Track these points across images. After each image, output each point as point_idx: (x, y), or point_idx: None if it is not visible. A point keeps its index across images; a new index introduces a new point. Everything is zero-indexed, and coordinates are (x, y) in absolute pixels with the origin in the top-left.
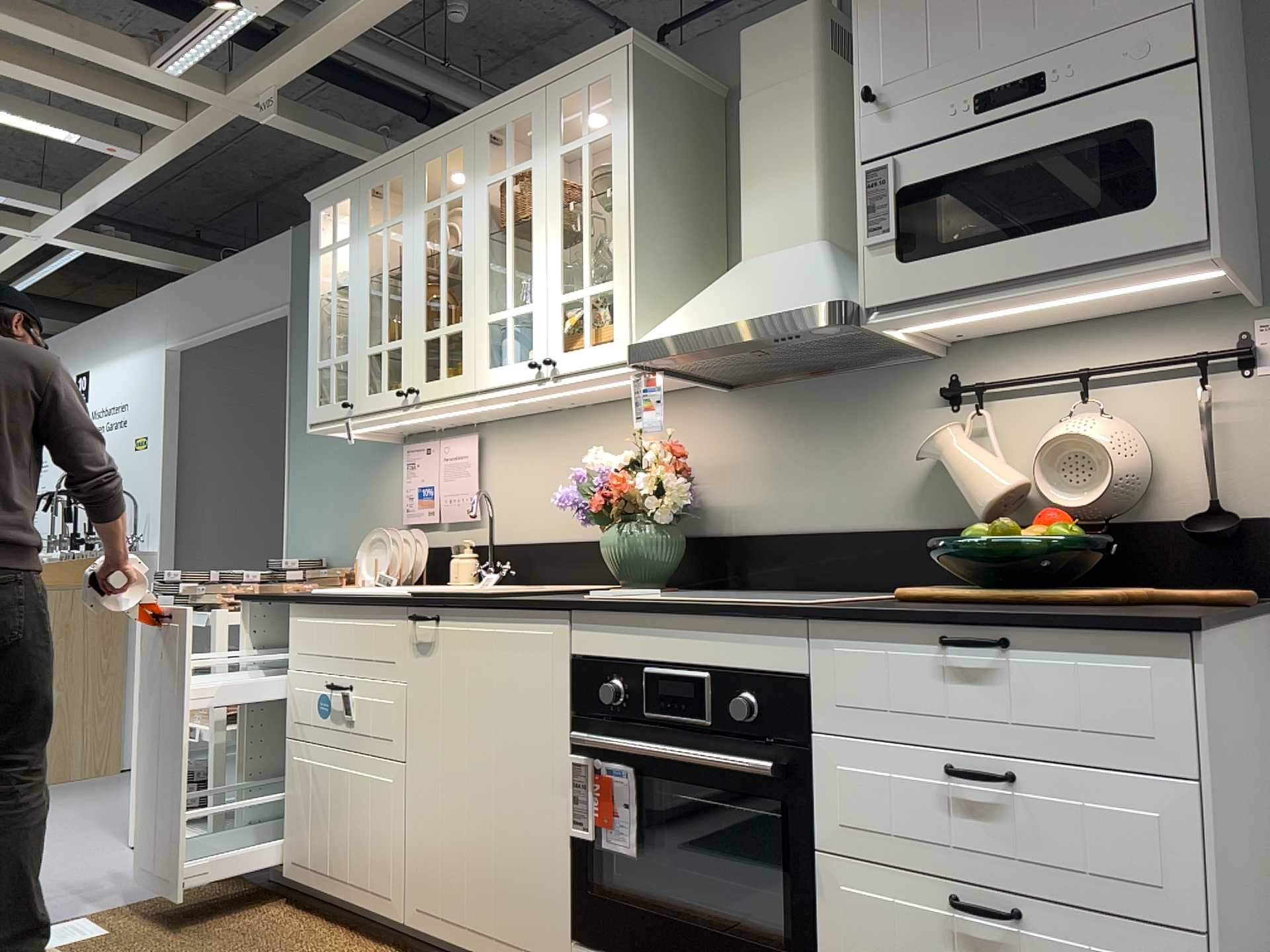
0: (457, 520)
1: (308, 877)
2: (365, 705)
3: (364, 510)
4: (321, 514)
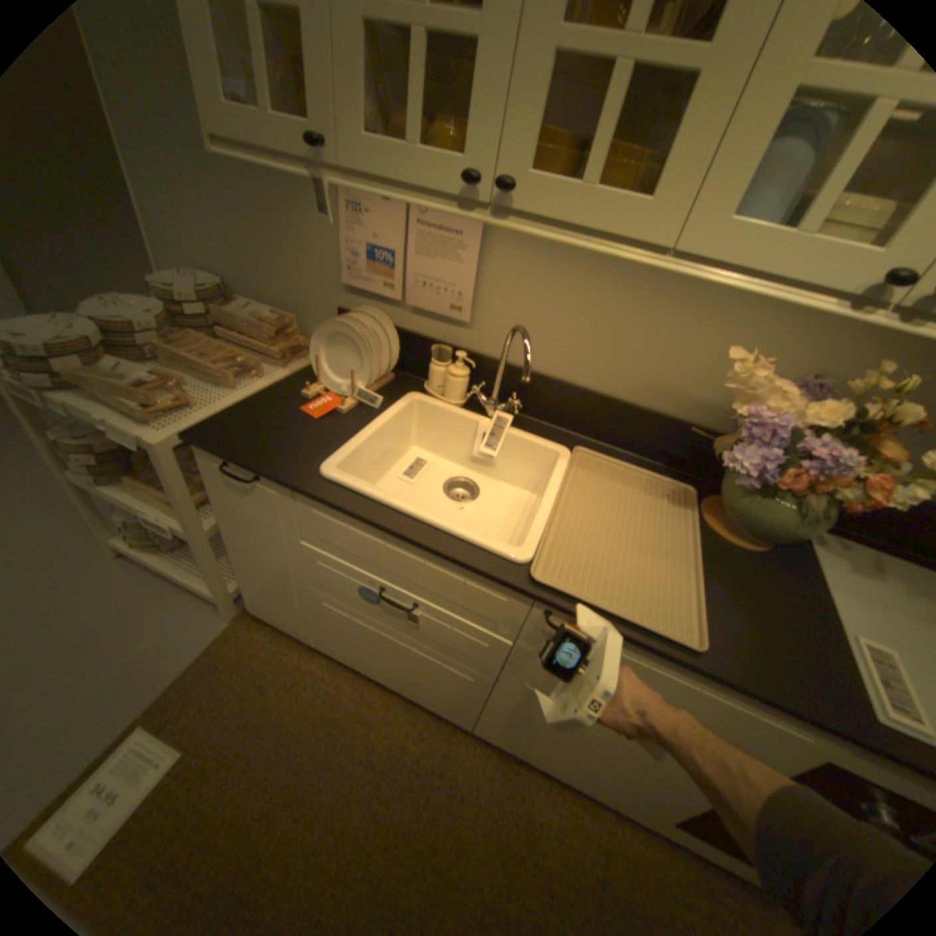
0: (433, 310)
1: (351, 665)
2: (441, 628)
3: (271, 237)
4: (194, 214)
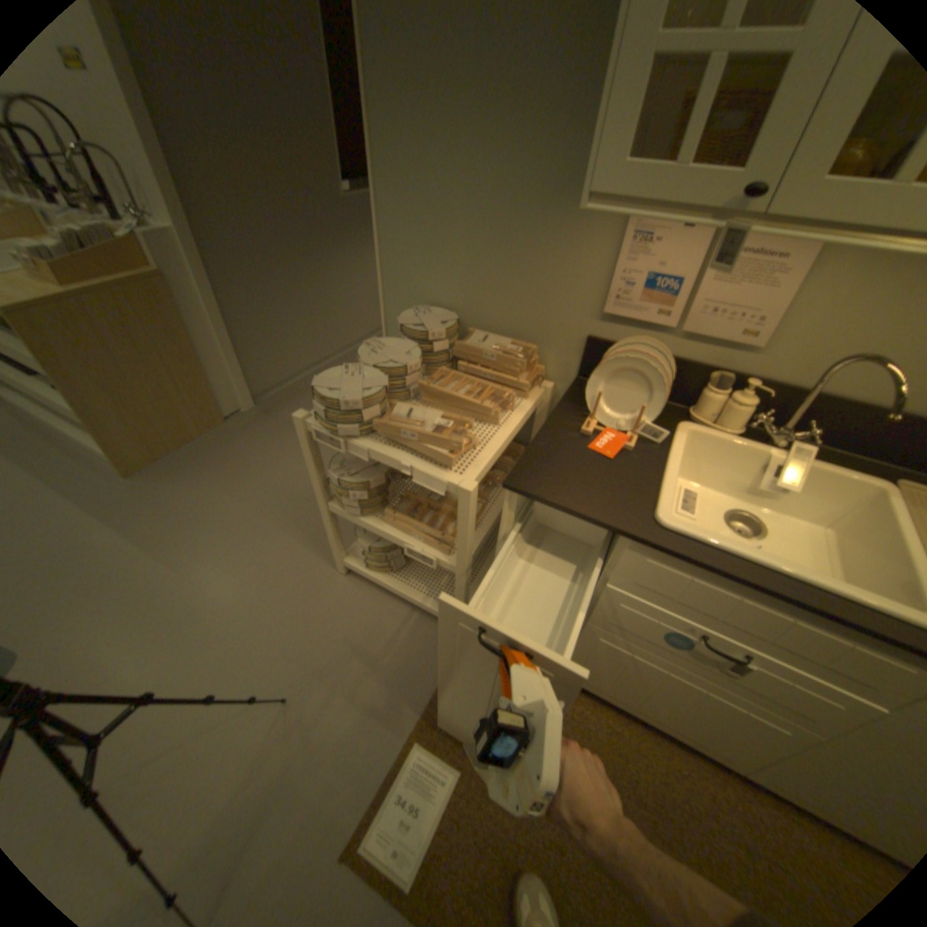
0: (717, 334)
1: (601, 695)
2: (777, 683)
3: (524, 270)
4: (439, 253)
